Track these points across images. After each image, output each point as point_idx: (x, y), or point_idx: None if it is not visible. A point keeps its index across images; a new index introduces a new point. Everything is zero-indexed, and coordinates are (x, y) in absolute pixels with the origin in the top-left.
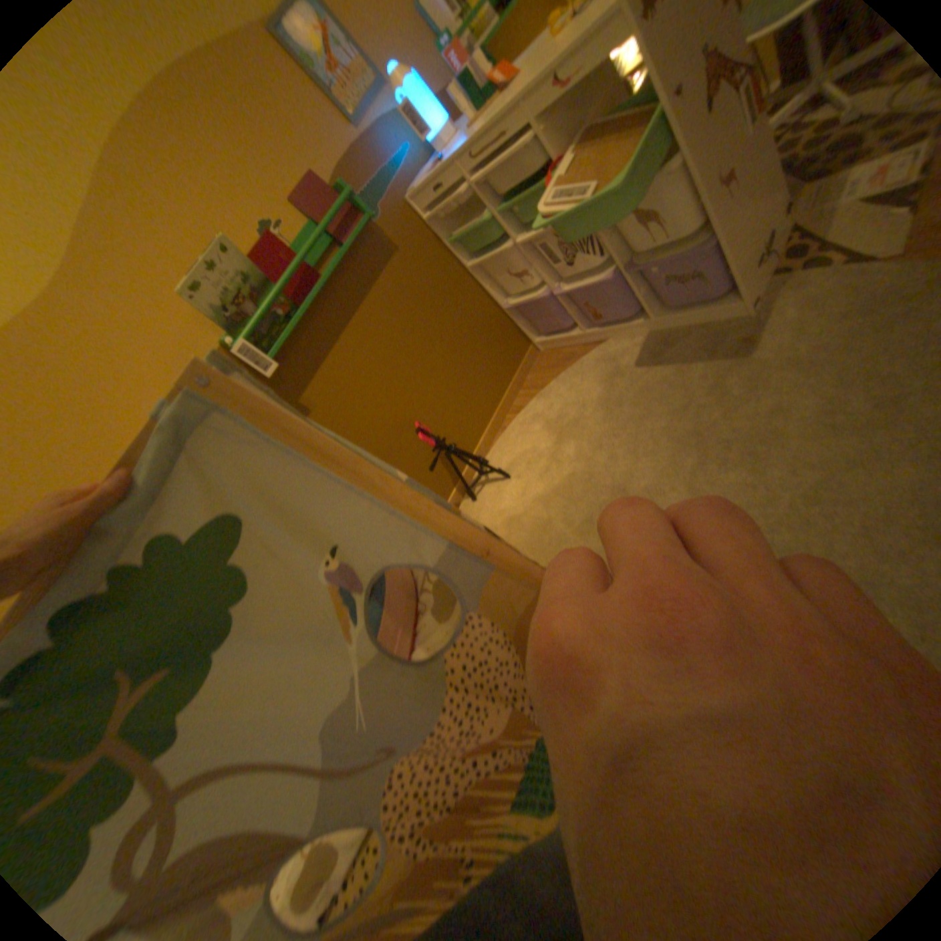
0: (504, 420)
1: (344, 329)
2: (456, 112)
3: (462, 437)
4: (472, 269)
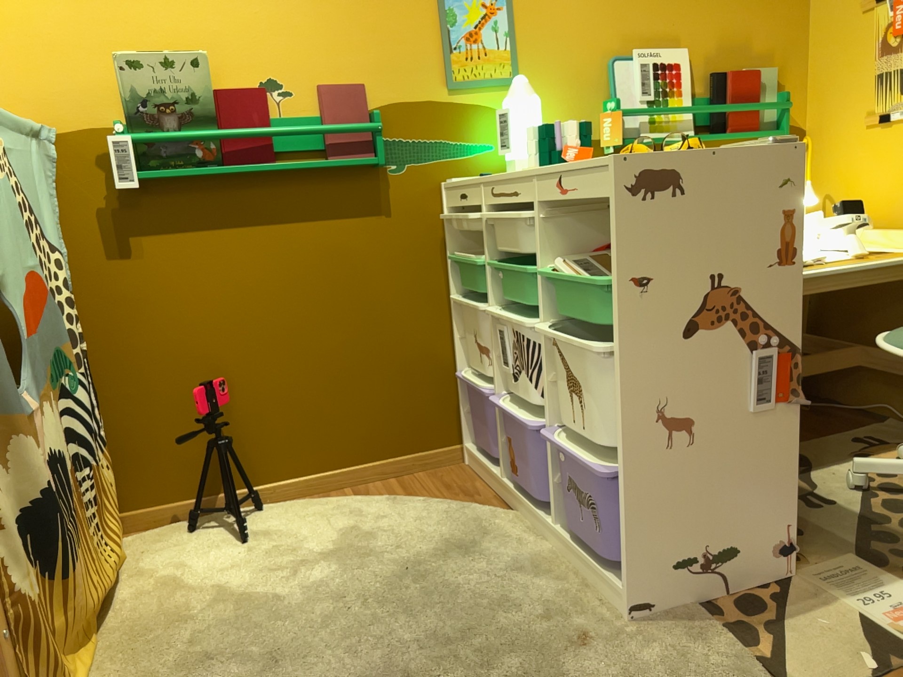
0: (337, 487)
1: (253, 224)
2: None
3: (267, 452)
4: (454, 303)
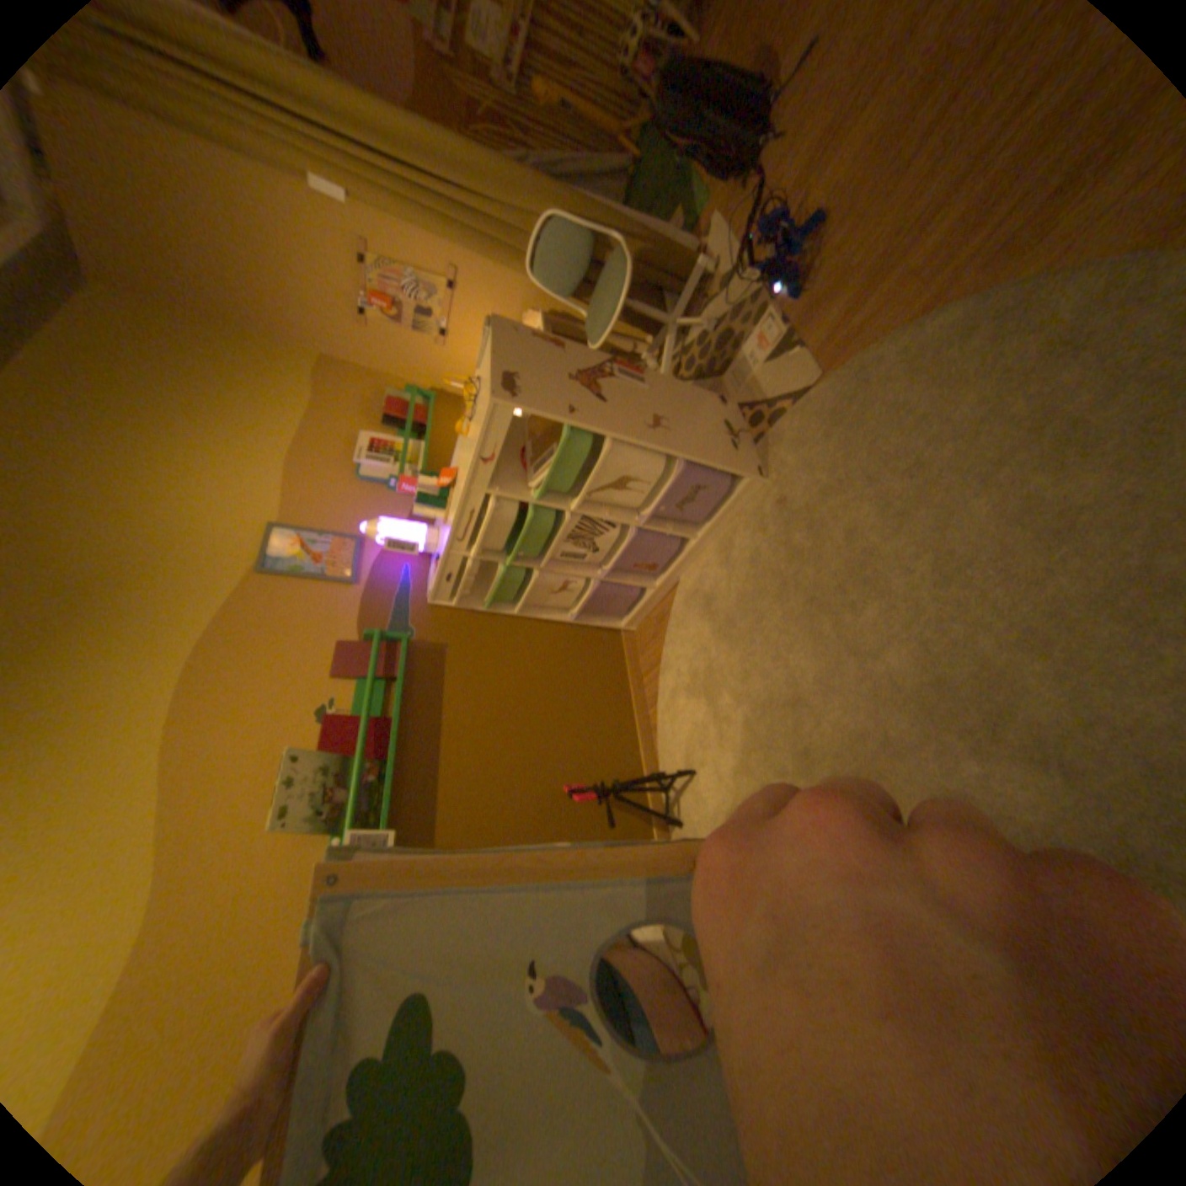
0: (651, 719)
1: (440, 748)
2: (432, 516)
3: (623, 767)
4: (523, 612)
